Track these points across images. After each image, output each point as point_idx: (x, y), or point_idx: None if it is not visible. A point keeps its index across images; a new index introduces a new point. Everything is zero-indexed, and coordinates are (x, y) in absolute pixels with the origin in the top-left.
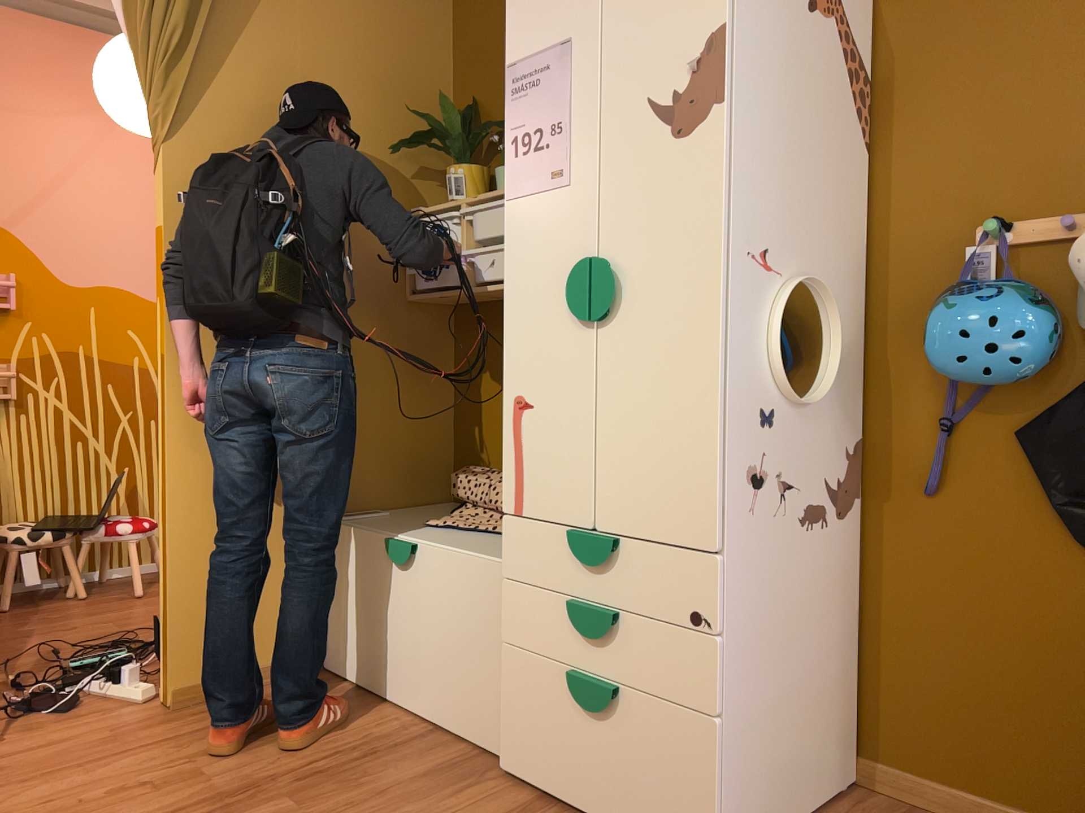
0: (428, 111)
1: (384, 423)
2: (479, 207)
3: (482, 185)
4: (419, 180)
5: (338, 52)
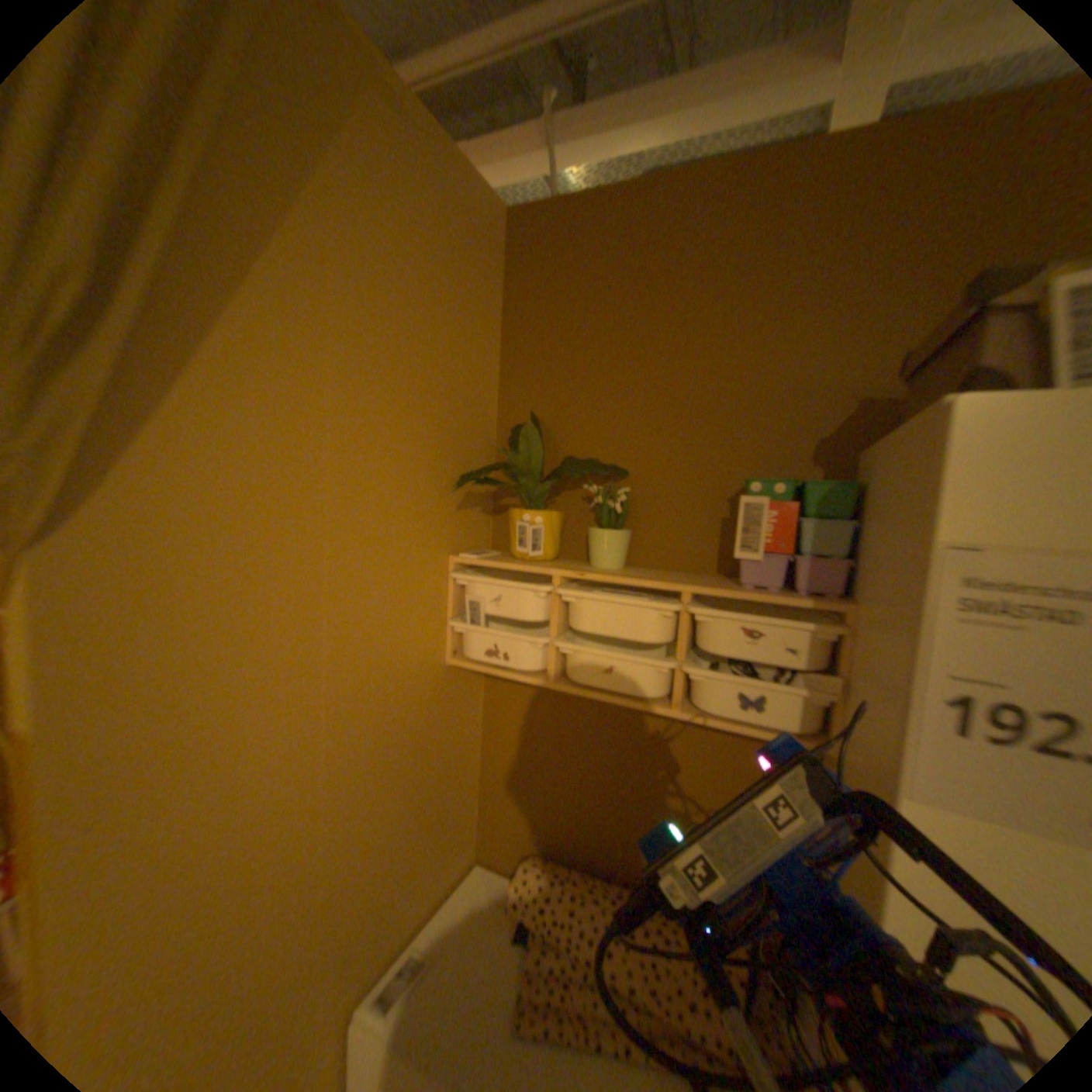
0: (479, 421)
1: (424, 826)
2: (596, 593)
3: (561, 534)
4: (467, 510)
5: (388, 343)
